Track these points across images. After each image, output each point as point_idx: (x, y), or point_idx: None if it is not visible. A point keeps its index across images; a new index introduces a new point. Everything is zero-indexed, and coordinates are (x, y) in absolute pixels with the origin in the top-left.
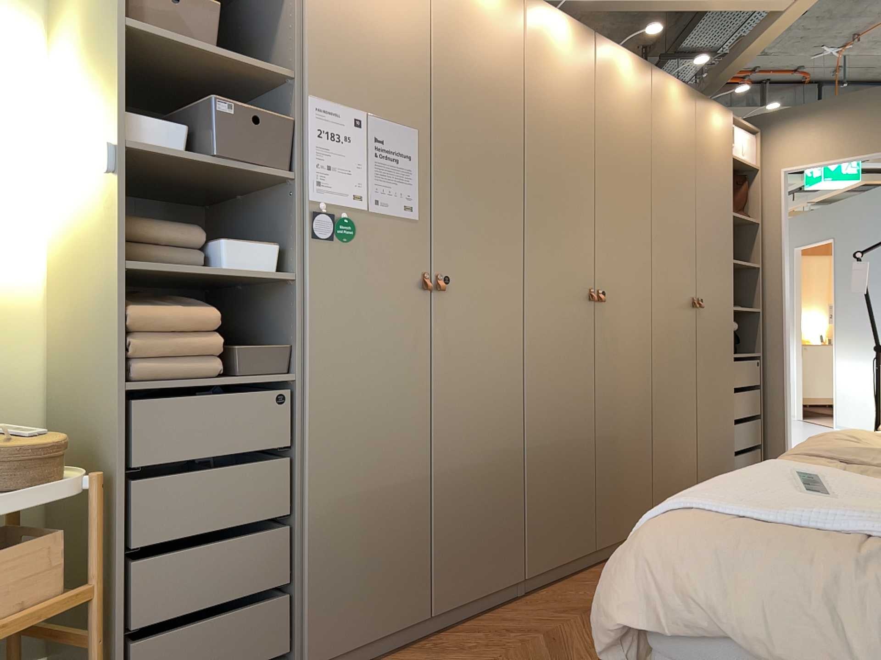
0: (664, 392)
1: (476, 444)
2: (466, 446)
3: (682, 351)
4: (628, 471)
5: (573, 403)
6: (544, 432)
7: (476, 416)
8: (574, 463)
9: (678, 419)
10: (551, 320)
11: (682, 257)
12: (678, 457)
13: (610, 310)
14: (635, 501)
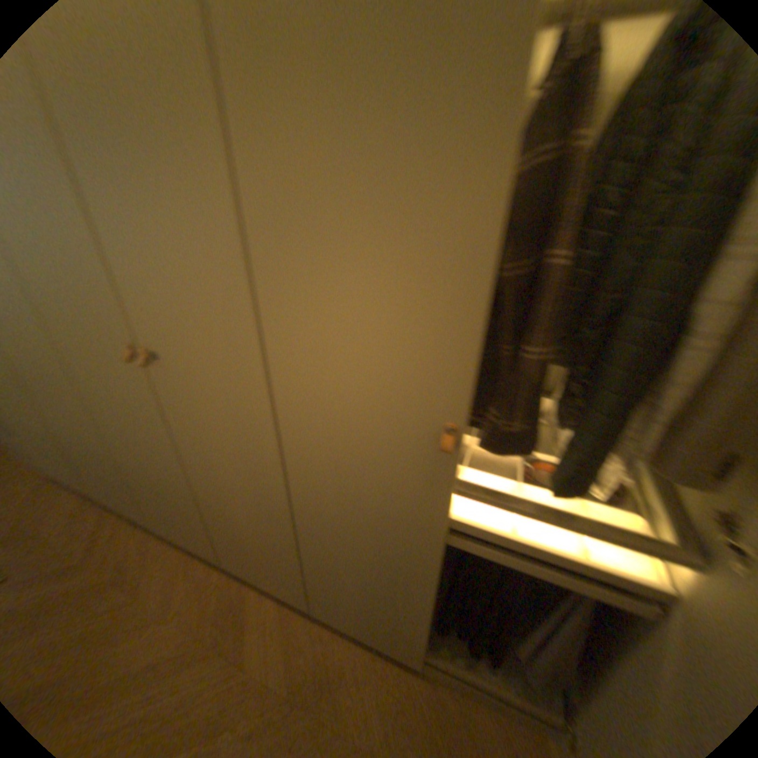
0: (321, 527)
1: (67, 436)
2: (60, 433)
3: (381, 504)
4: (252, 553)
5: (146, 456)
6: (122, 460)
7: (57, 418)
8: (165, 499)
9: (365, 574)
10: (84, 370)
11: (386, 324)
12: (365, 606)
13: (170, 384)
14: (268, 579)
